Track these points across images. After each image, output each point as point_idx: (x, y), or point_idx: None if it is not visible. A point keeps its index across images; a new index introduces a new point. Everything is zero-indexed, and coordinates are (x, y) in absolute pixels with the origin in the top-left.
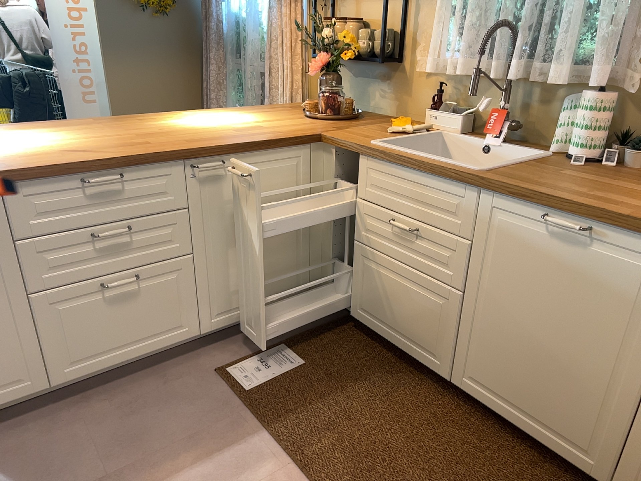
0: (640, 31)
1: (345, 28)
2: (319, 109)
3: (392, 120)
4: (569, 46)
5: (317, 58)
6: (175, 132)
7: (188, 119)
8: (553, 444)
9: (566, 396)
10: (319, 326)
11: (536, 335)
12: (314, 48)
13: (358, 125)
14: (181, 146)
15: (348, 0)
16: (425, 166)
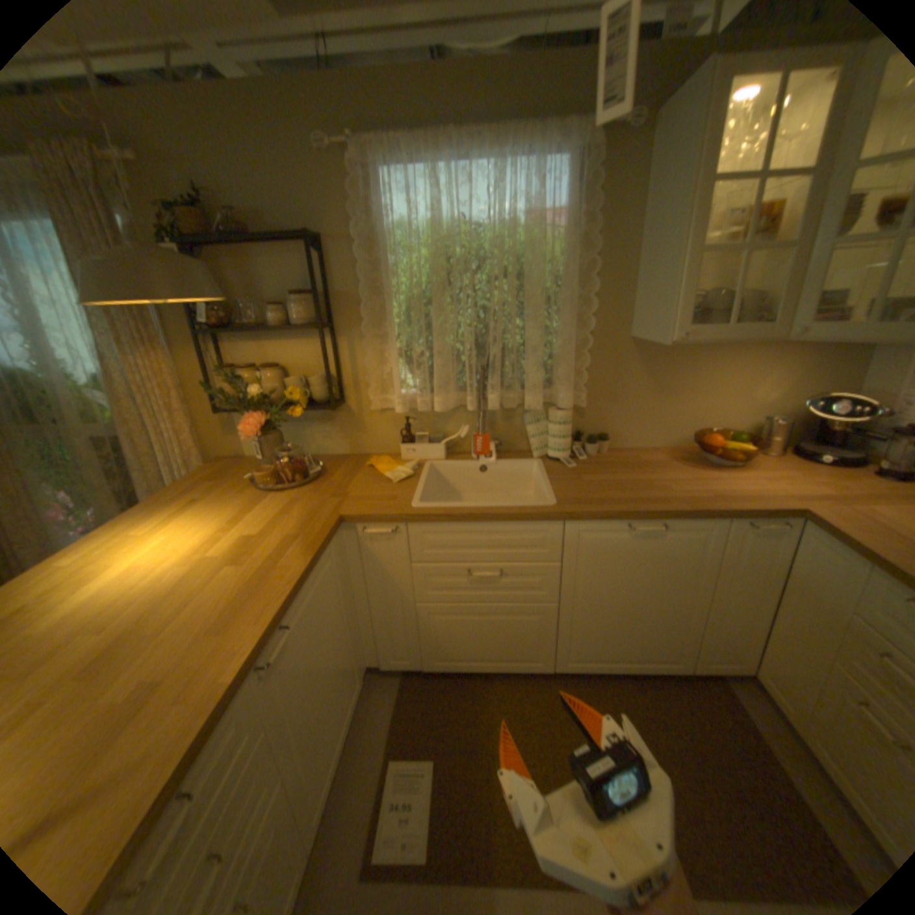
0: (573, 361)
1: (262, 374)
2: (282, 477)
3: (374, 464)
4: (539, 379)
5: (241, 416)
6: (145, 624)
7: (98, 576)
8: (653, 670)
9: (659, 636)
10: (394, 705)
11: (631, 608)
12: (233, 406)
13: (347, 482)
14: (229, 653)
15: (242, 341)
16: (505, 516)
